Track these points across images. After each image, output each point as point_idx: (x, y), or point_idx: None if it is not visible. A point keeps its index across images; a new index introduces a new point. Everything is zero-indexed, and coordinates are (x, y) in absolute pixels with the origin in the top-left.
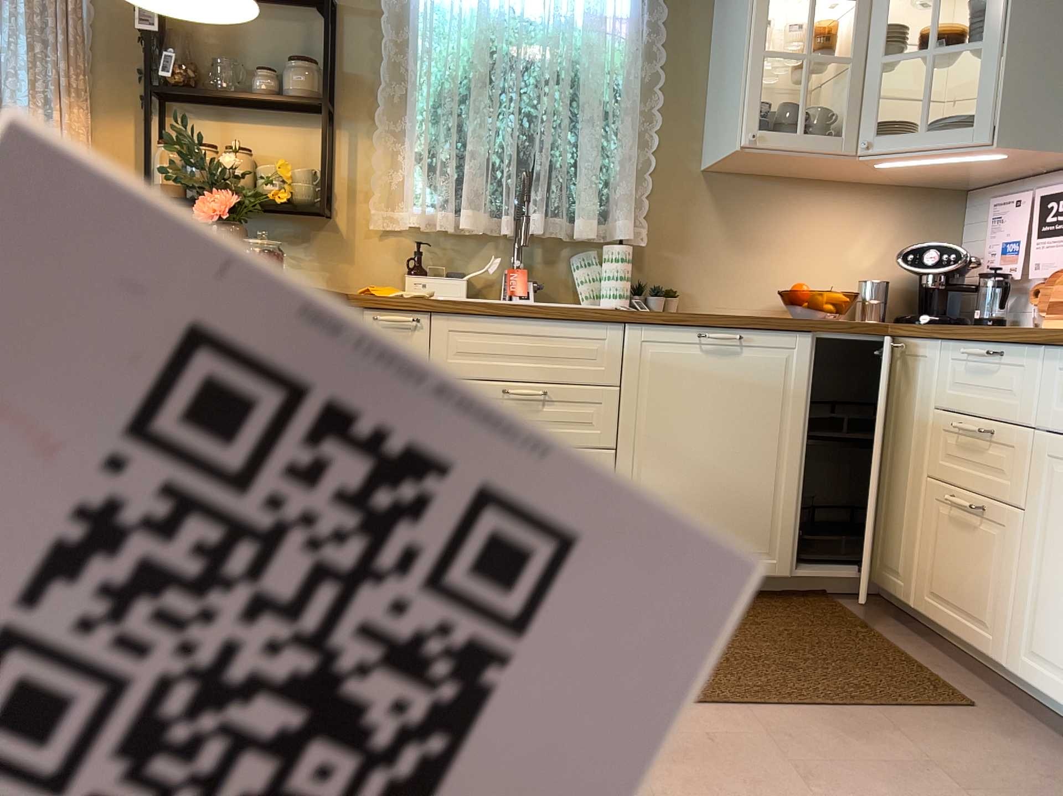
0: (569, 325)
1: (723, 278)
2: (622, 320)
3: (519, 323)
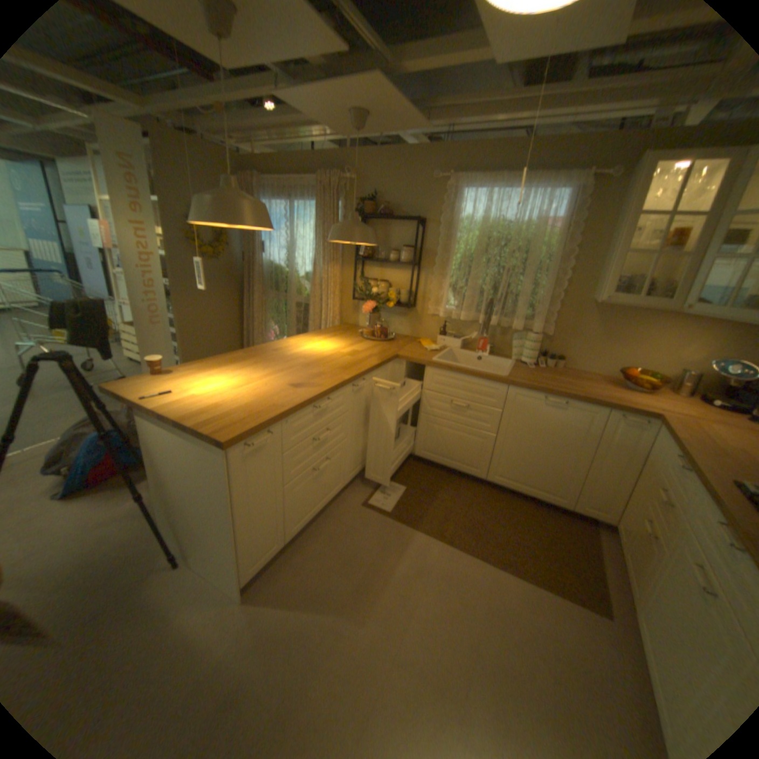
0: (482, 381)
1: (594, 354)
2: (506, 384)
3: (461, 376)
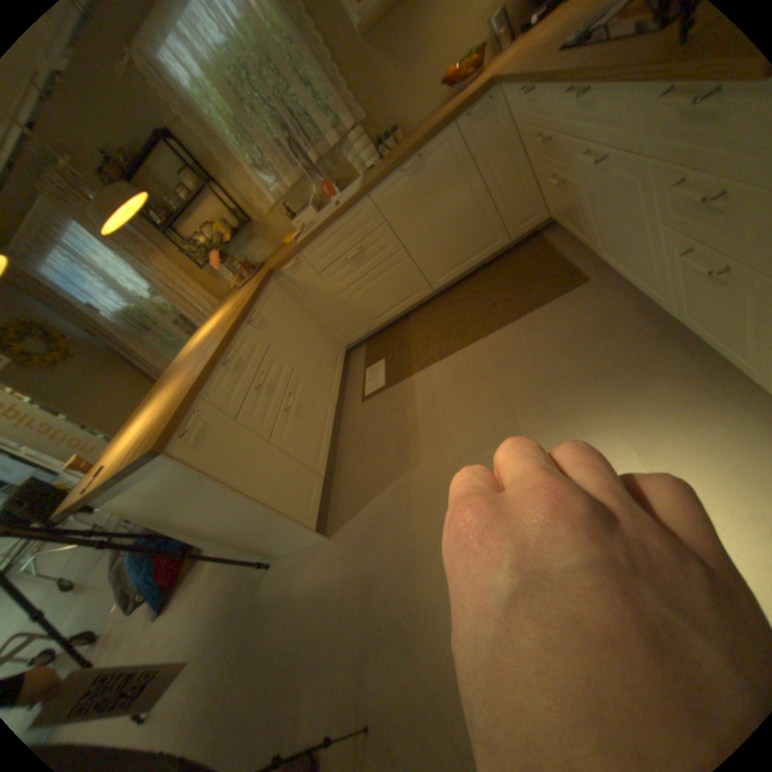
0: (348, 214)
1: (414, 95)
2: (365, 194)
3: (330, 229)
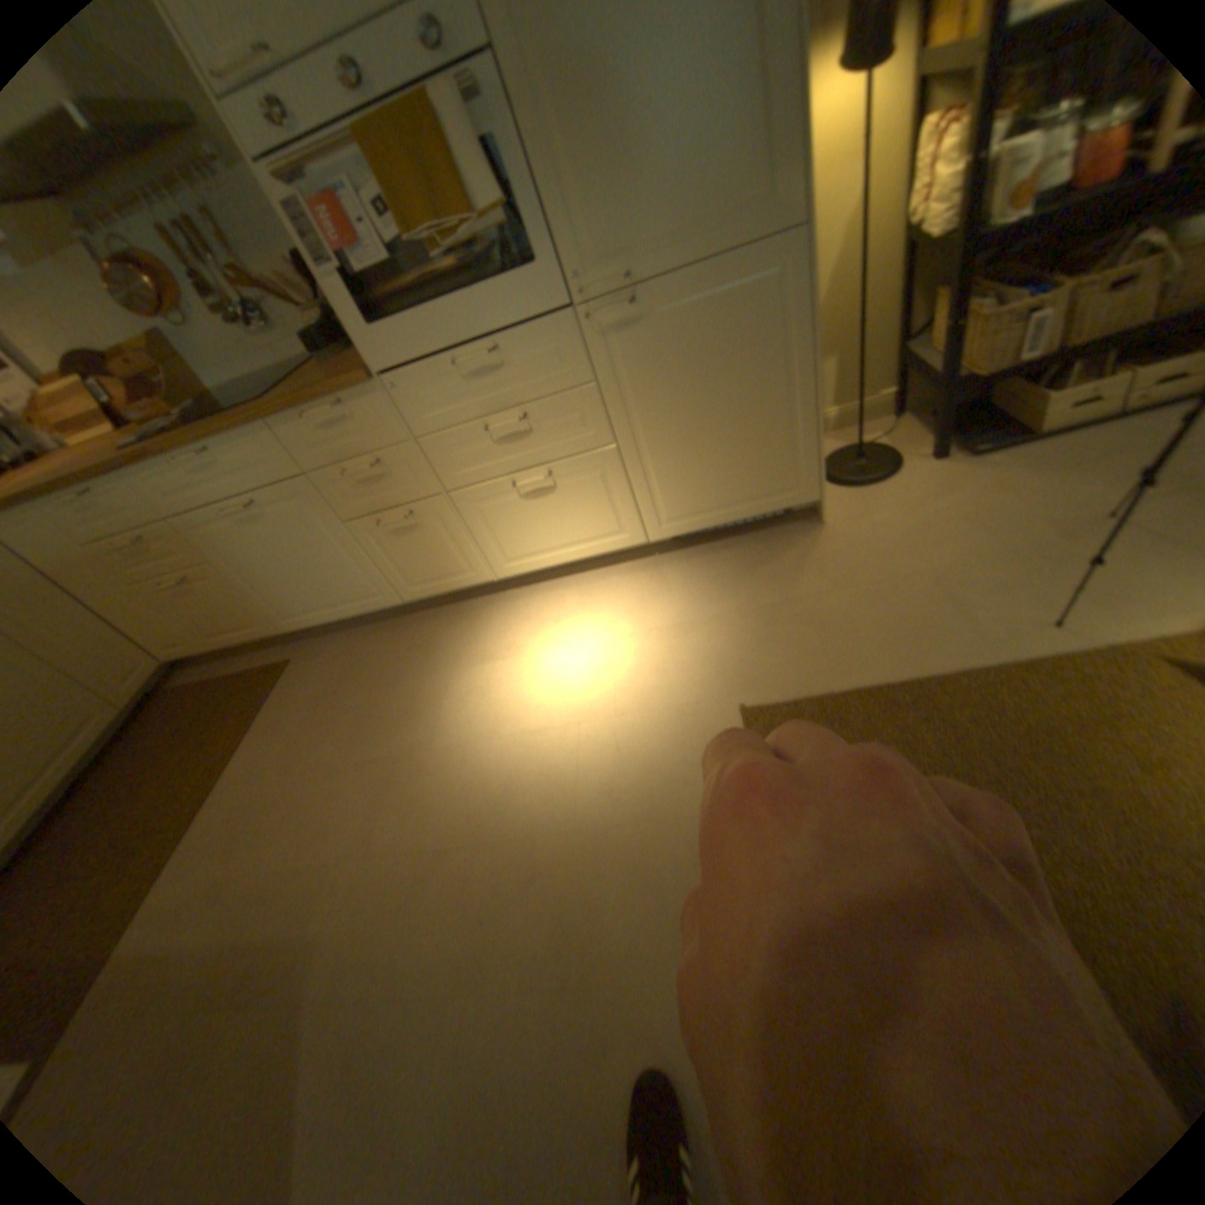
0: None
1: None
2: None
3: None
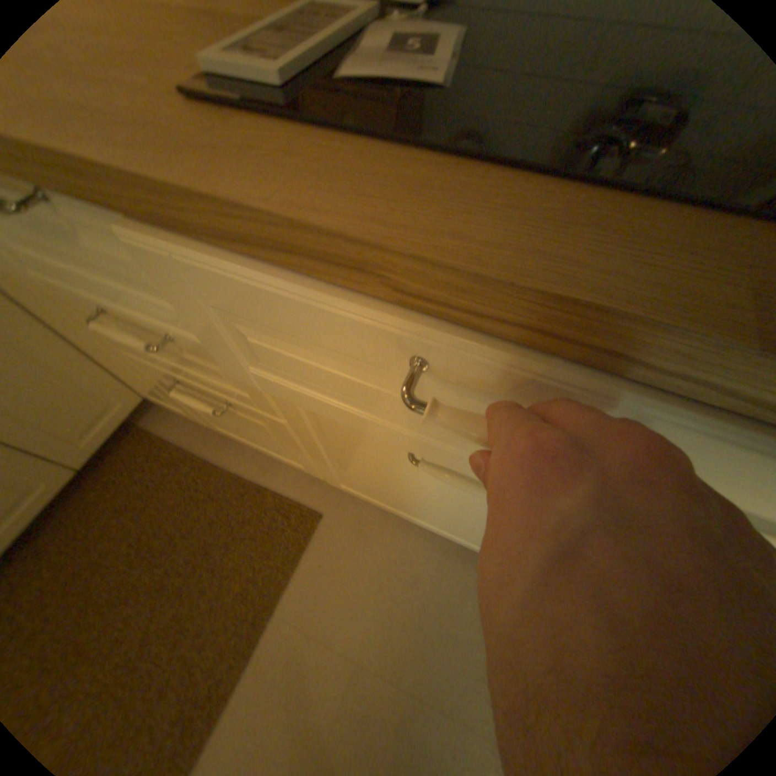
0: None
1: None
2: None
3: None
